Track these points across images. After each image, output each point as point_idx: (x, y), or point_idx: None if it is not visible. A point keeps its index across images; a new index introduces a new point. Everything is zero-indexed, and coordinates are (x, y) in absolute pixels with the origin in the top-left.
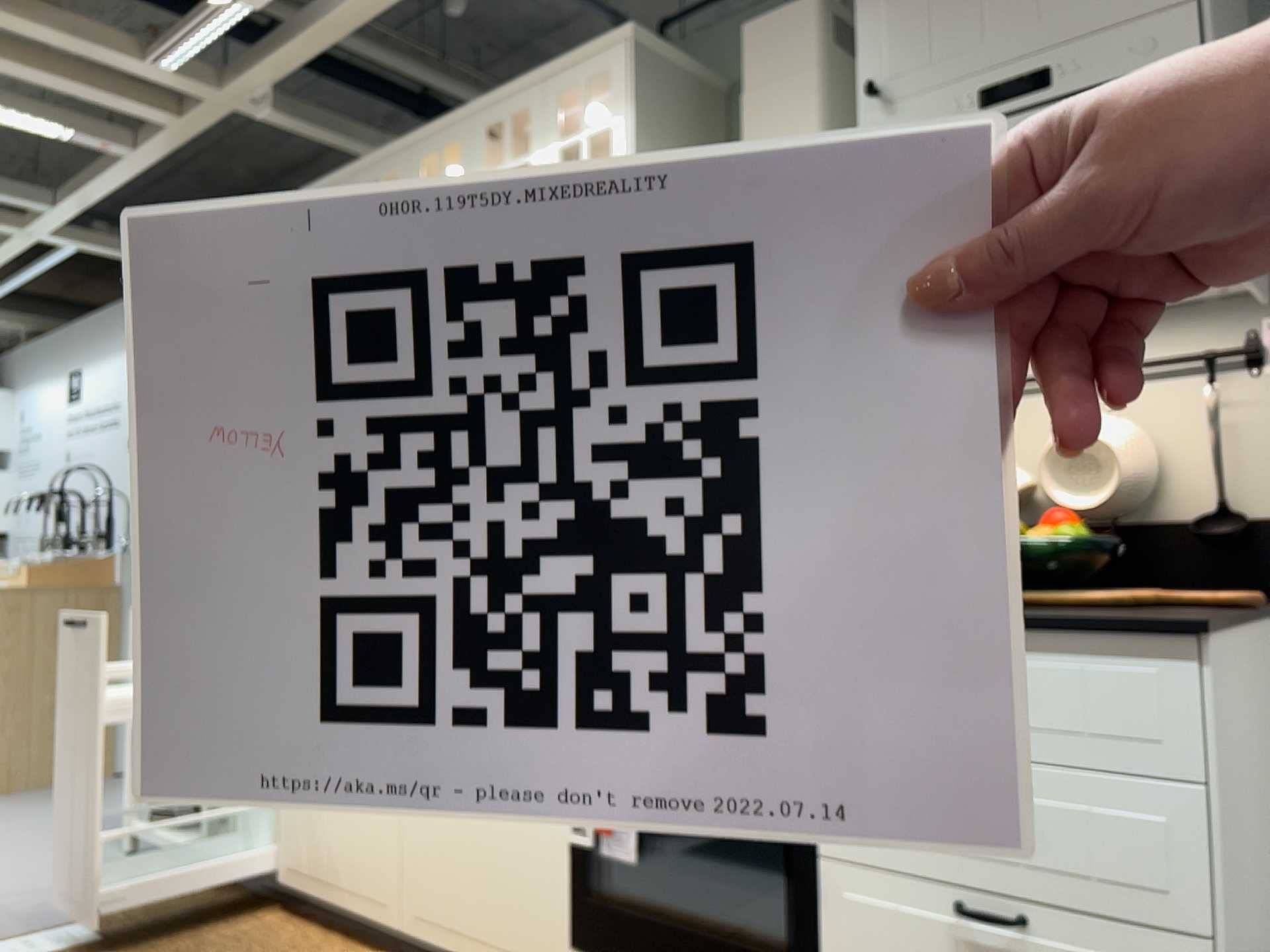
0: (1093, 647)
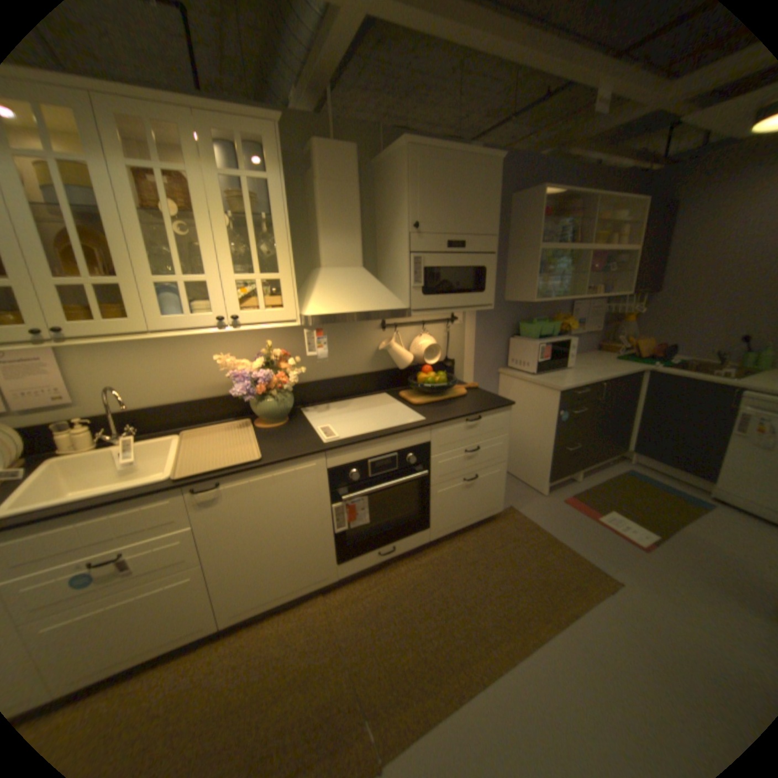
0: (494, 413)
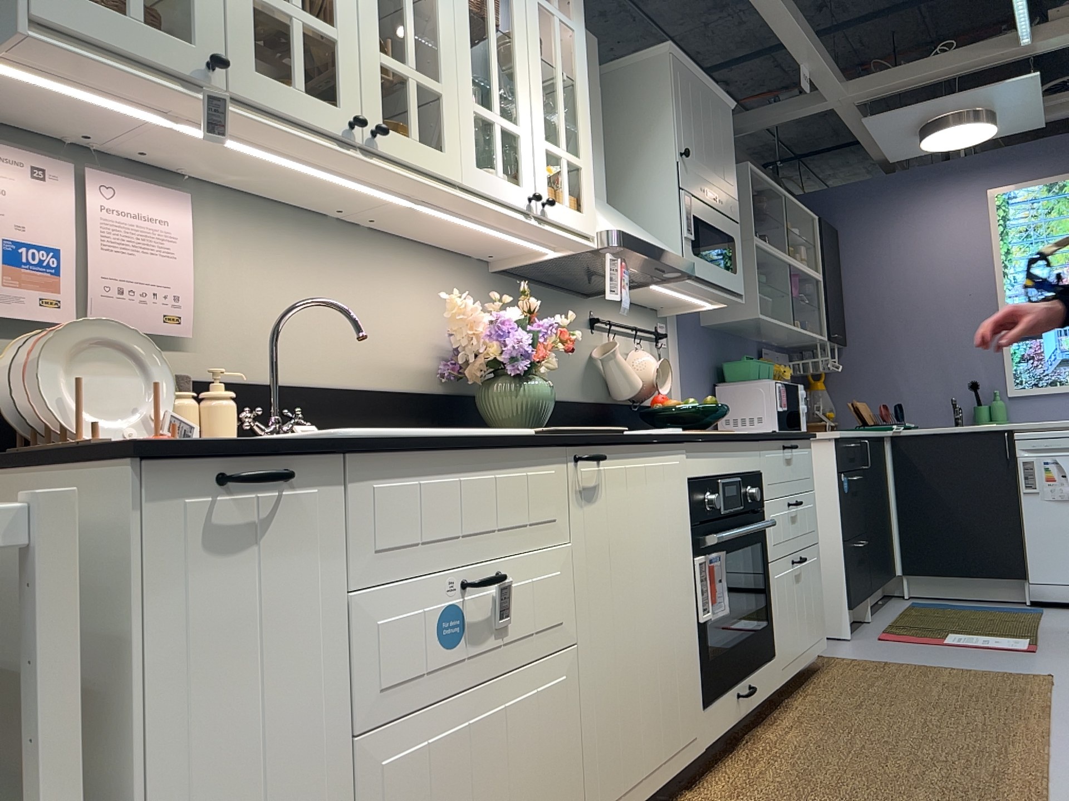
0: (802, 445)
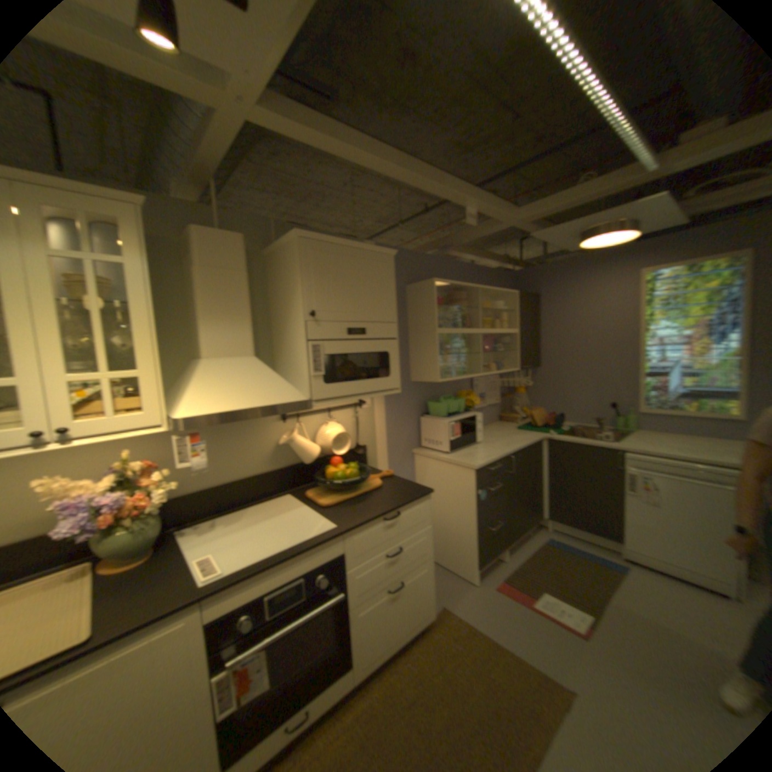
0: (414, 505)
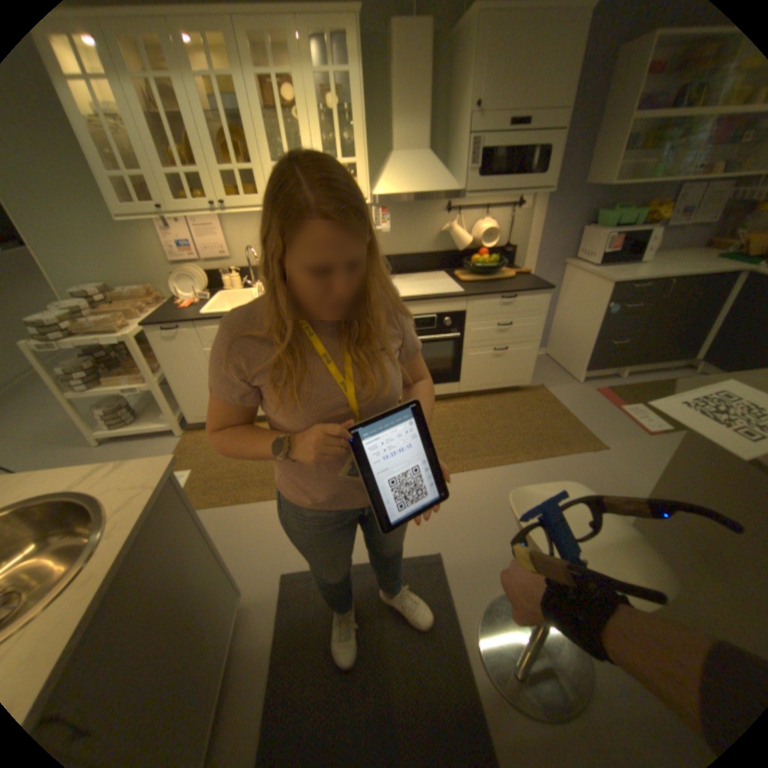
0: (532, 294)
